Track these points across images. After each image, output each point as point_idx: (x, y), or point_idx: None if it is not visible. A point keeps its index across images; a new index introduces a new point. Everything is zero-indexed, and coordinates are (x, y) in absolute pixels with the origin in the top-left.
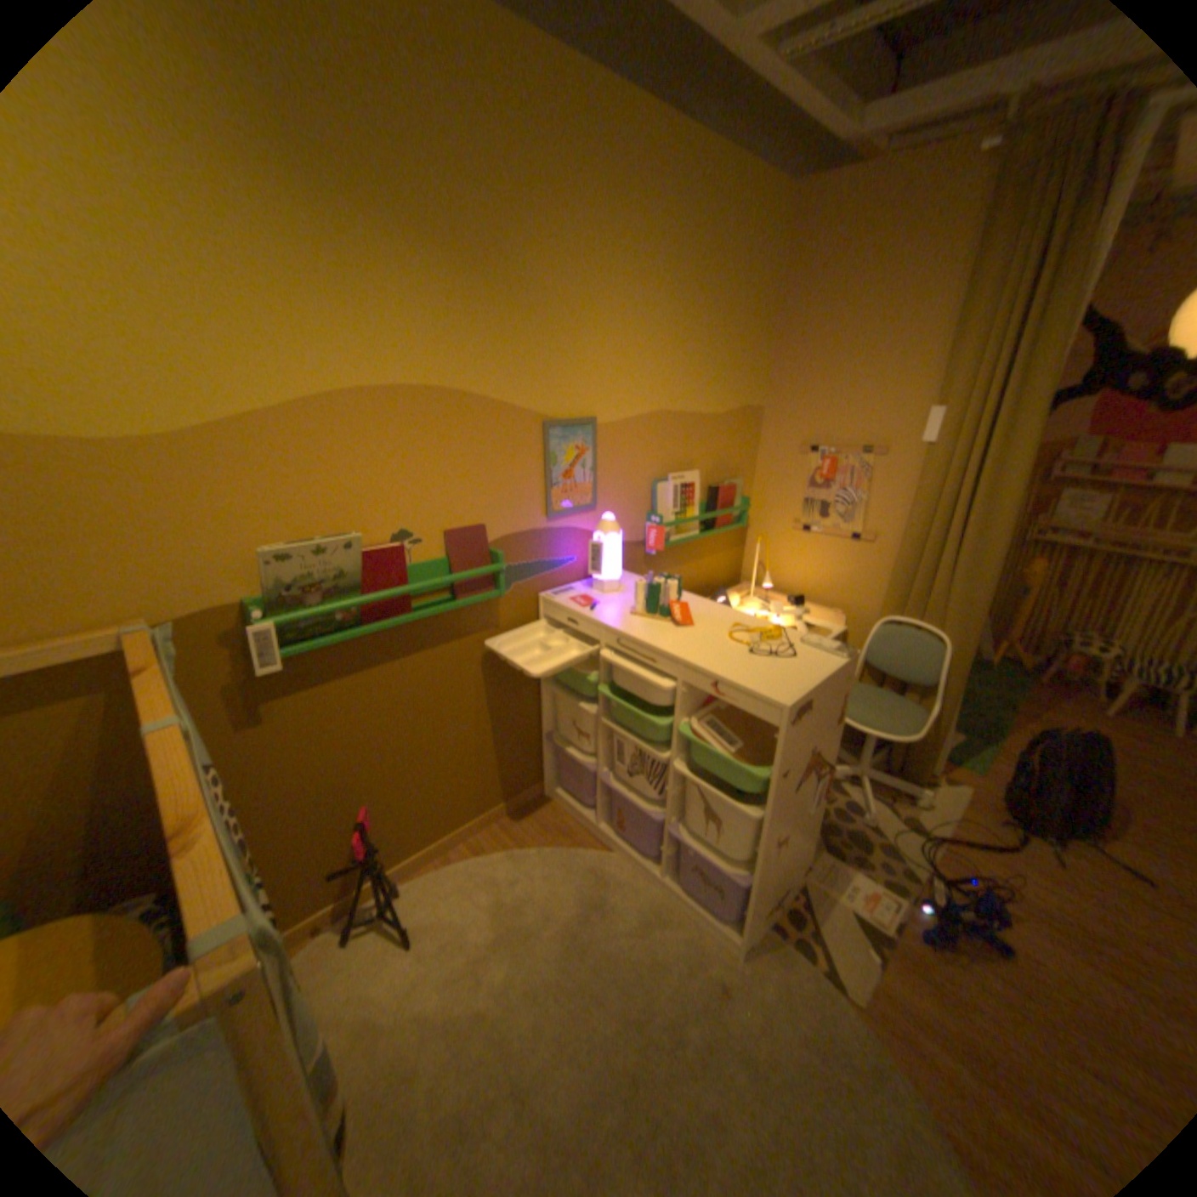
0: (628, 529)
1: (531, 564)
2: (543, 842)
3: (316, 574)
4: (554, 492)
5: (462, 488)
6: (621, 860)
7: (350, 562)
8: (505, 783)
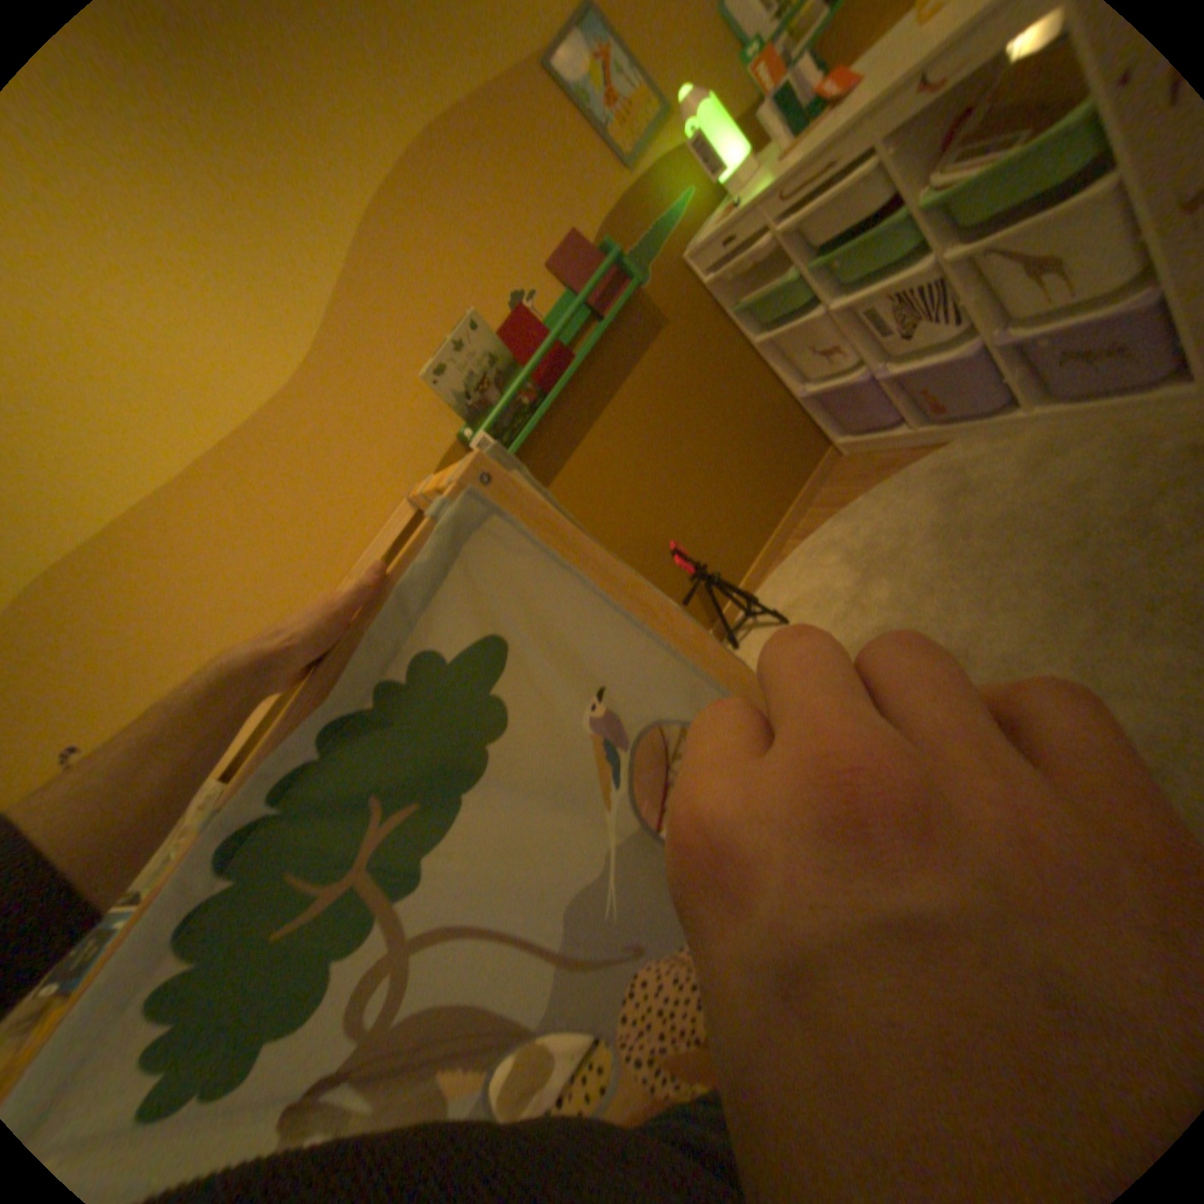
0: (730, 96)
1: (650, 232)
2: (867, 487)
3: (473, 369)
4: (612, 130)
5: (525, 208)
6: (968, 440)
7: (487, 340)
8: (792, 466)
